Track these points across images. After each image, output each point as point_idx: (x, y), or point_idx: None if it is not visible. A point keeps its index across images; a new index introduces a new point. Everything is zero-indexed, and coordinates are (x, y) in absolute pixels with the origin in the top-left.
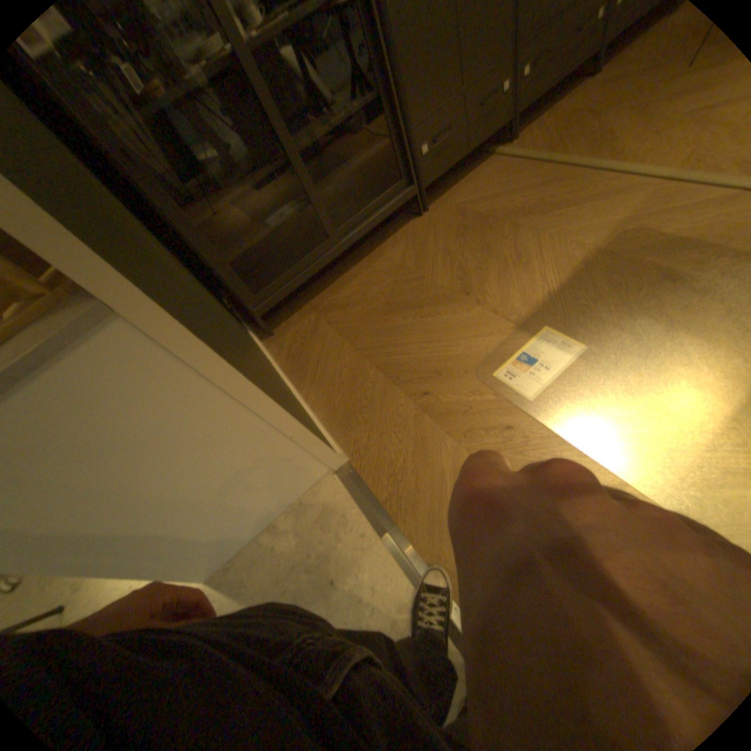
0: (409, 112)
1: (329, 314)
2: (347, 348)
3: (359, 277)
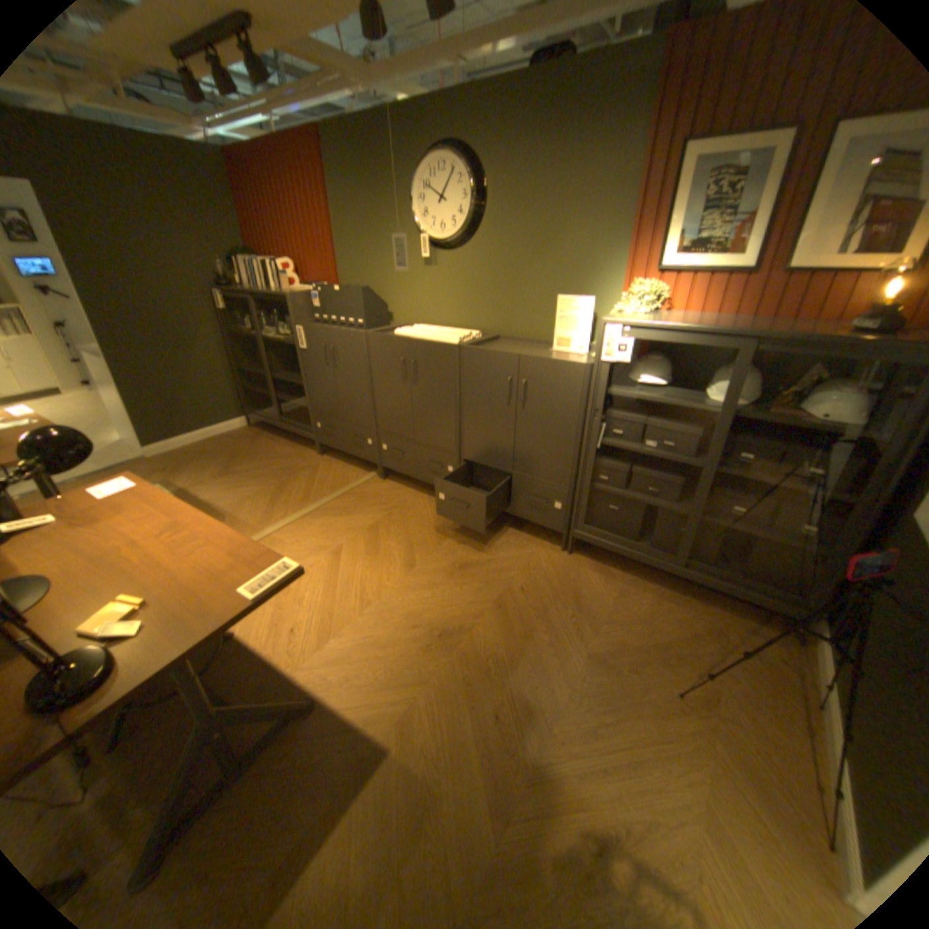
0: (311, 403)
1: (250, 439)
2: (217, 448)
3: (274, 443)
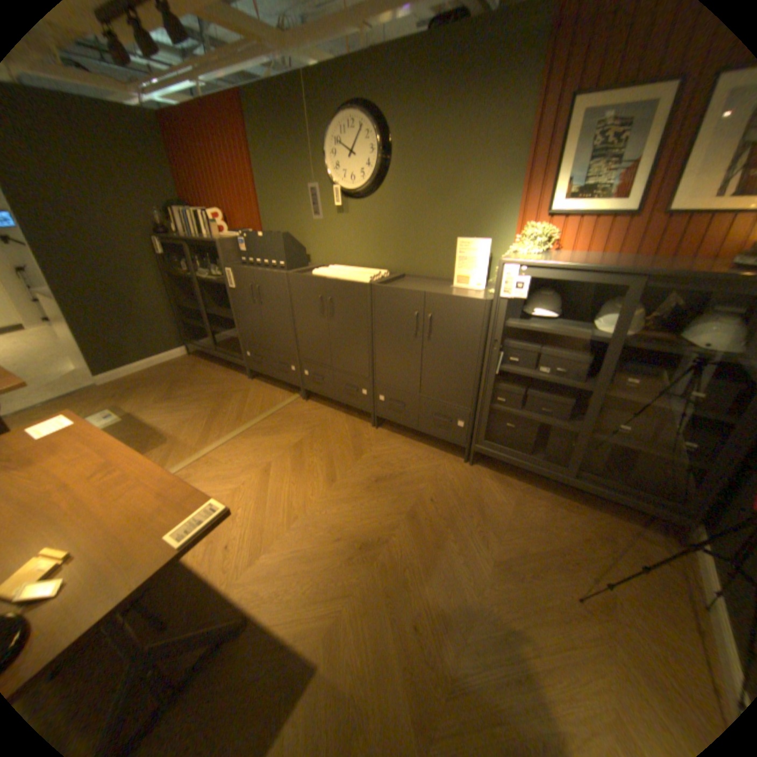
0: (241, 335)
1: (189, 366)
2: (160, 374)
3: (210, 369)
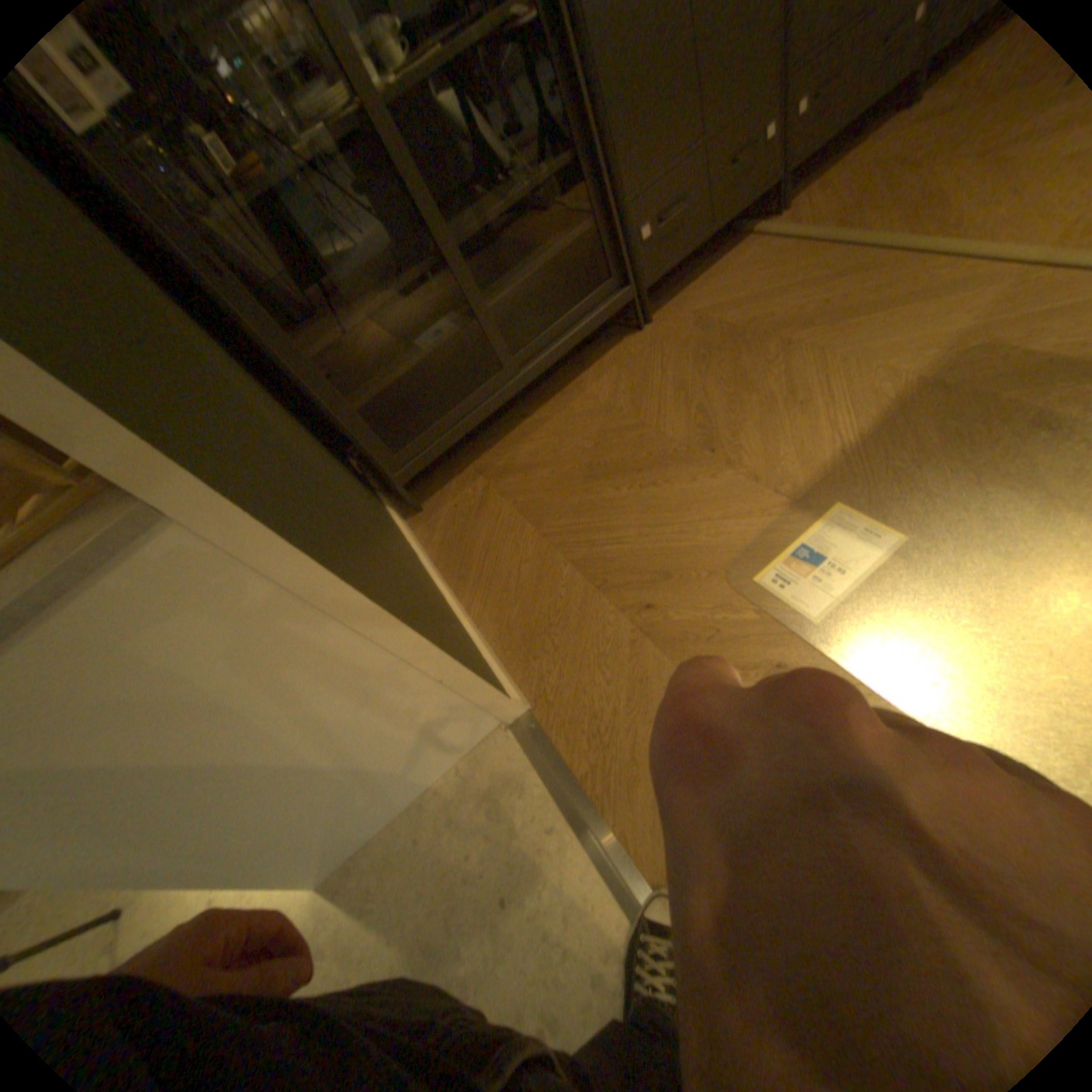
0: (622, 179)
1: (504, 480)
2: (529, 533)
3: (548, 425)
